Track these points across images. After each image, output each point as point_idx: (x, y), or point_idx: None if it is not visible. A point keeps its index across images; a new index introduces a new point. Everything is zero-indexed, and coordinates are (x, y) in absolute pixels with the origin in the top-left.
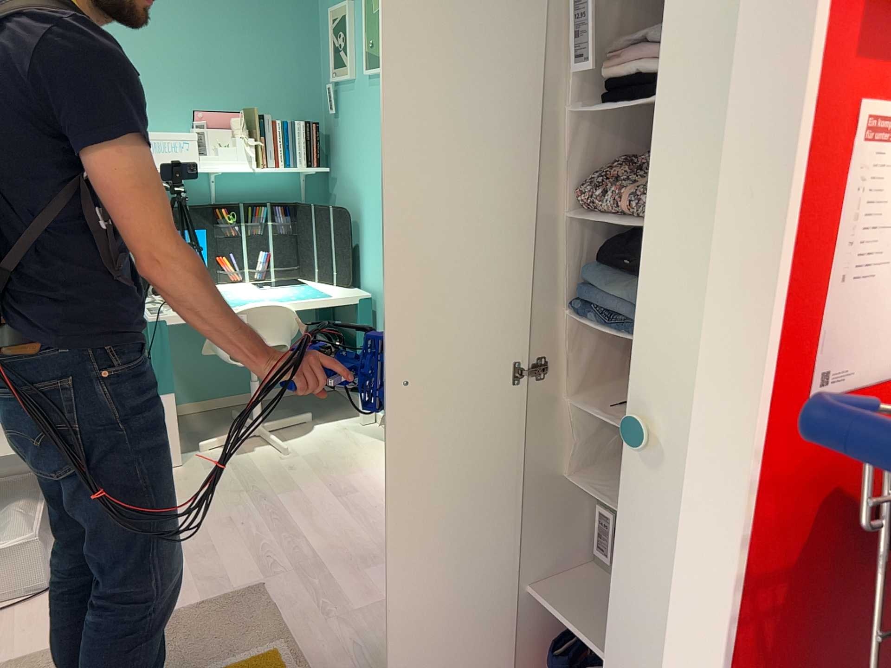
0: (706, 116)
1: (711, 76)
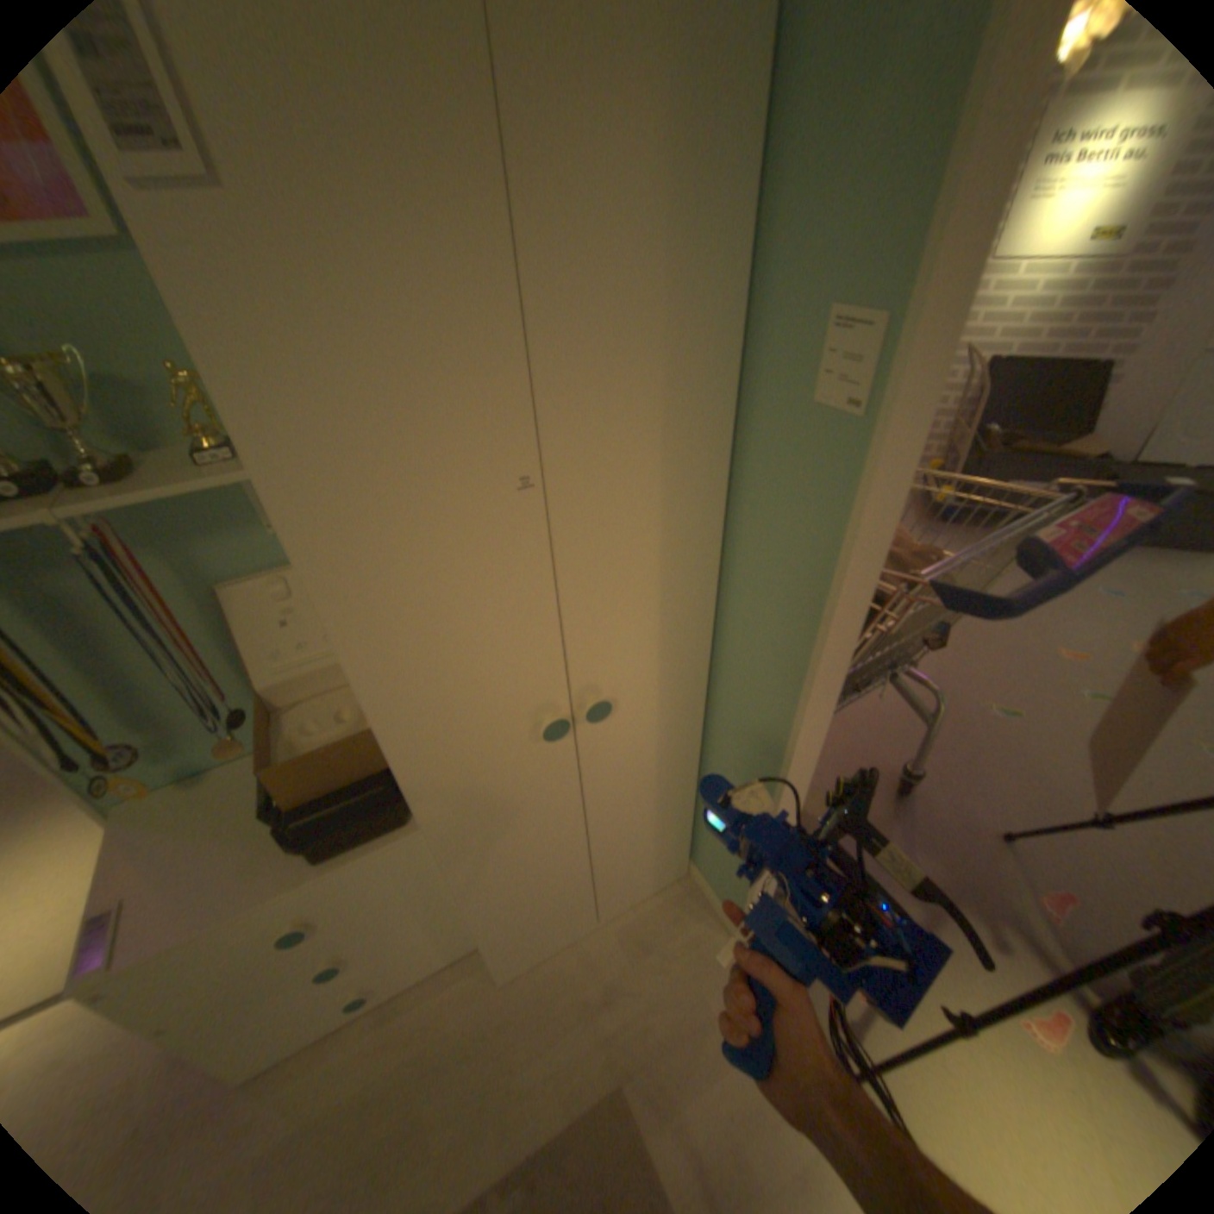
0: (609, 437)
1: (607, 396)
